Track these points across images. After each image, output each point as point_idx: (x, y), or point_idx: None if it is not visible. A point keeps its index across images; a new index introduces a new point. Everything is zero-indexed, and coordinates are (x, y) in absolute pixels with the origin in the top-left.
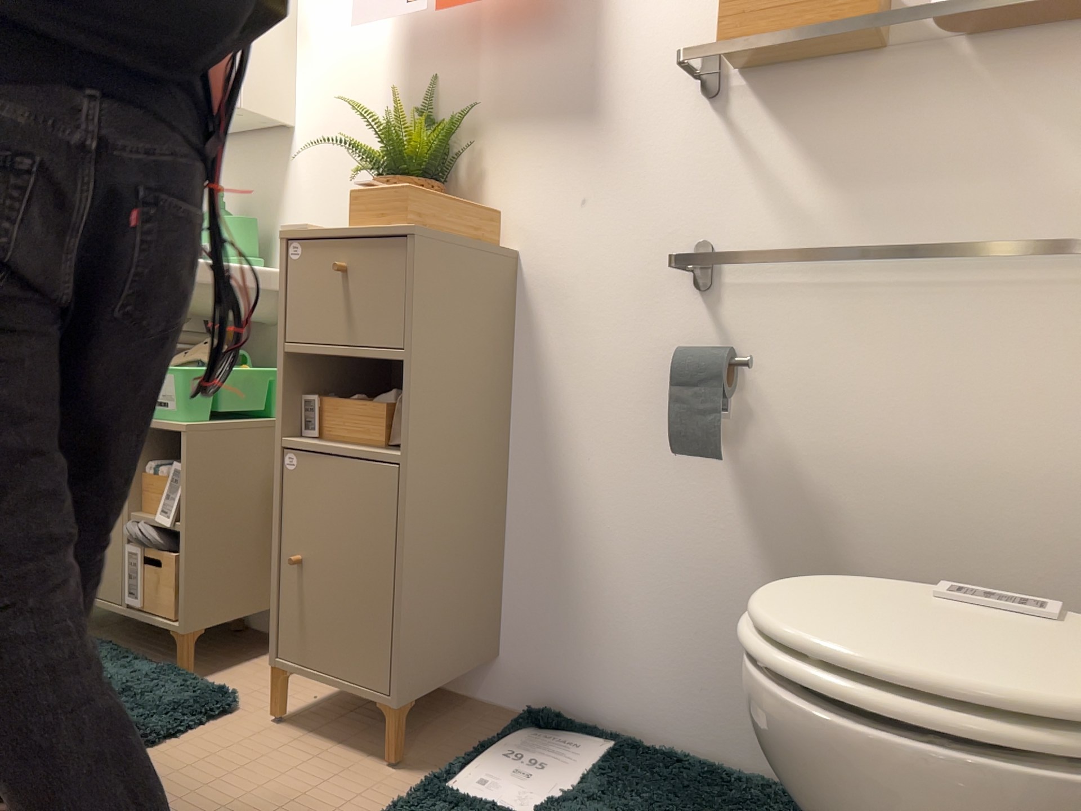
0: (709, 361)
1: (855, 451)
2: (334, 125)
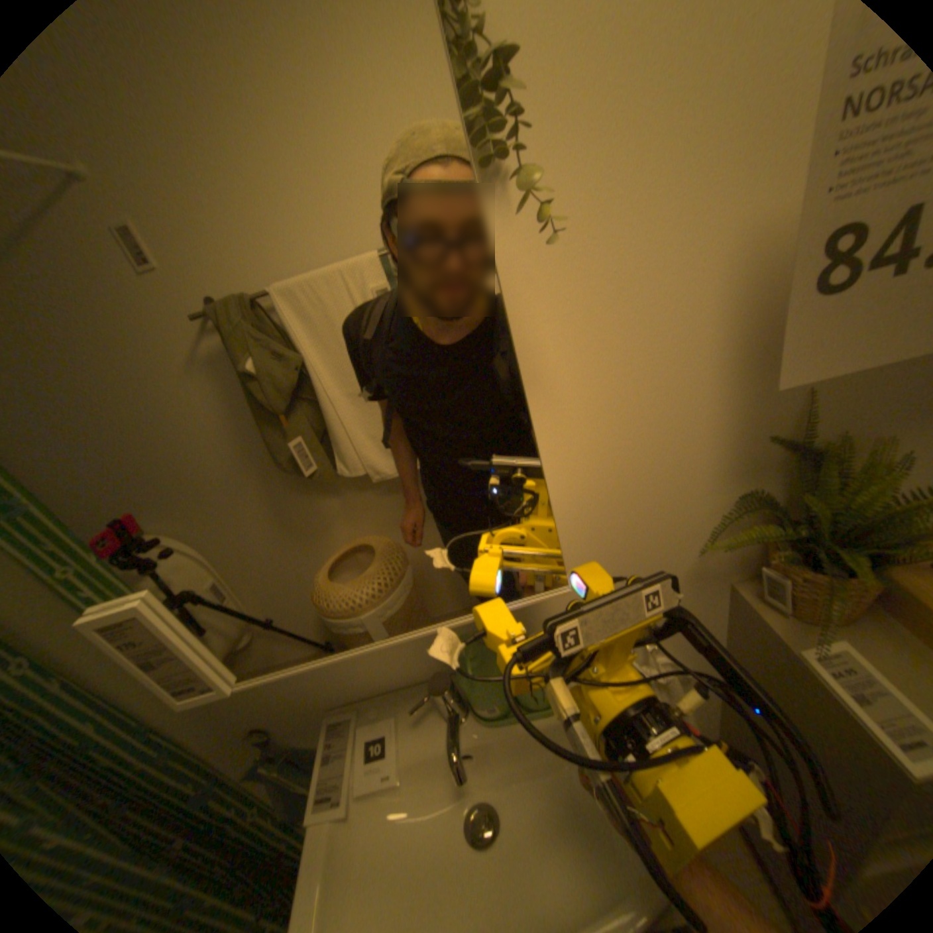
0: None
1: None
2: (609, 484)
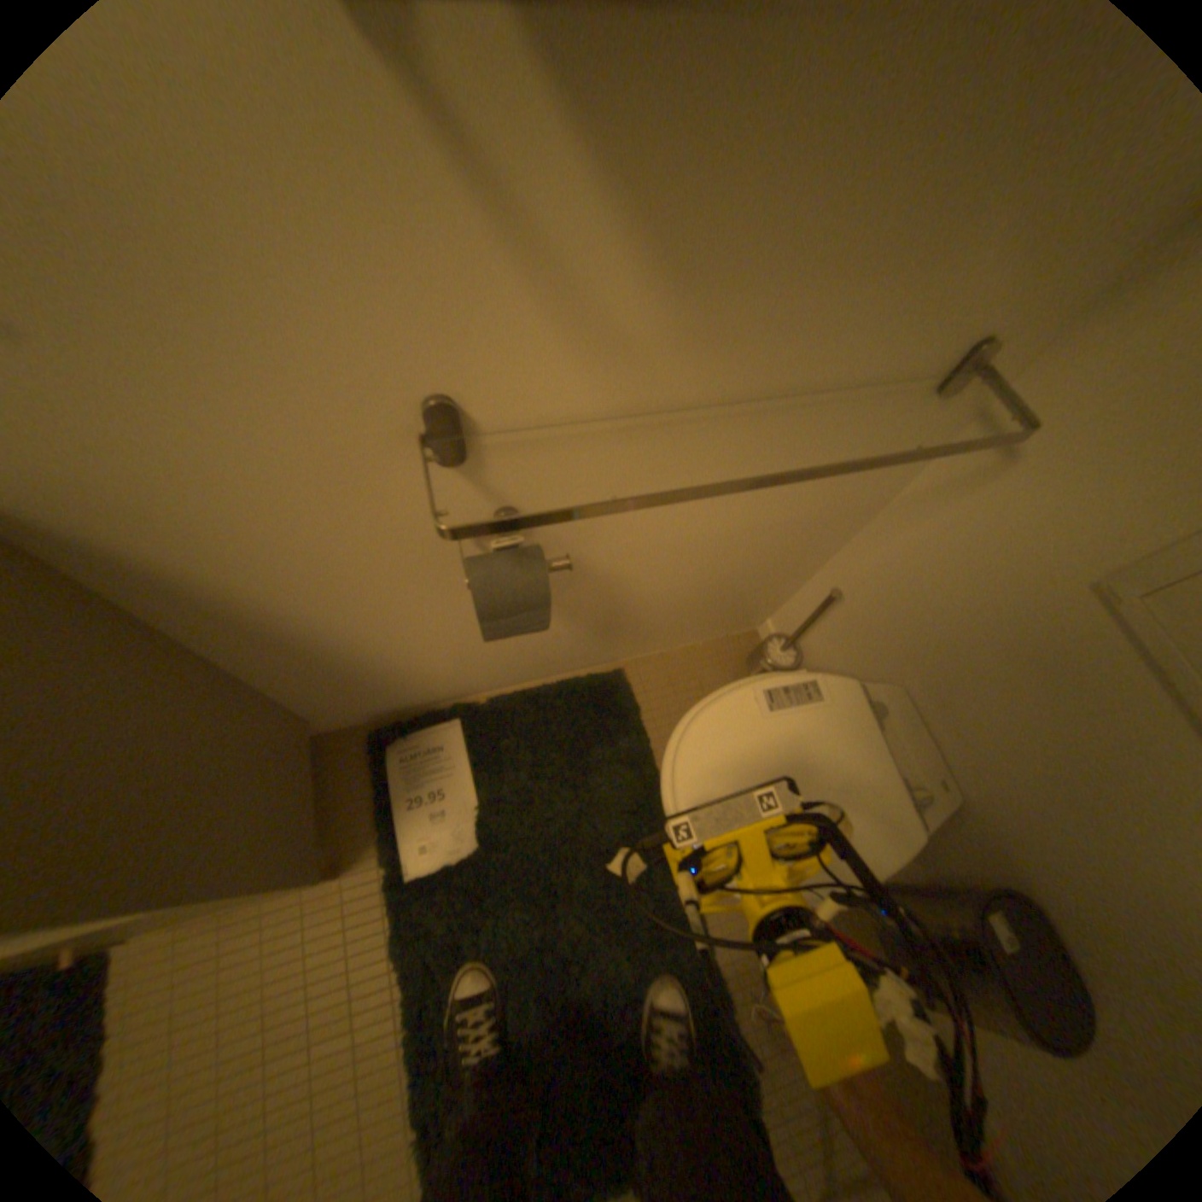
0: (533, 594)
1: (651, 546)
2: None
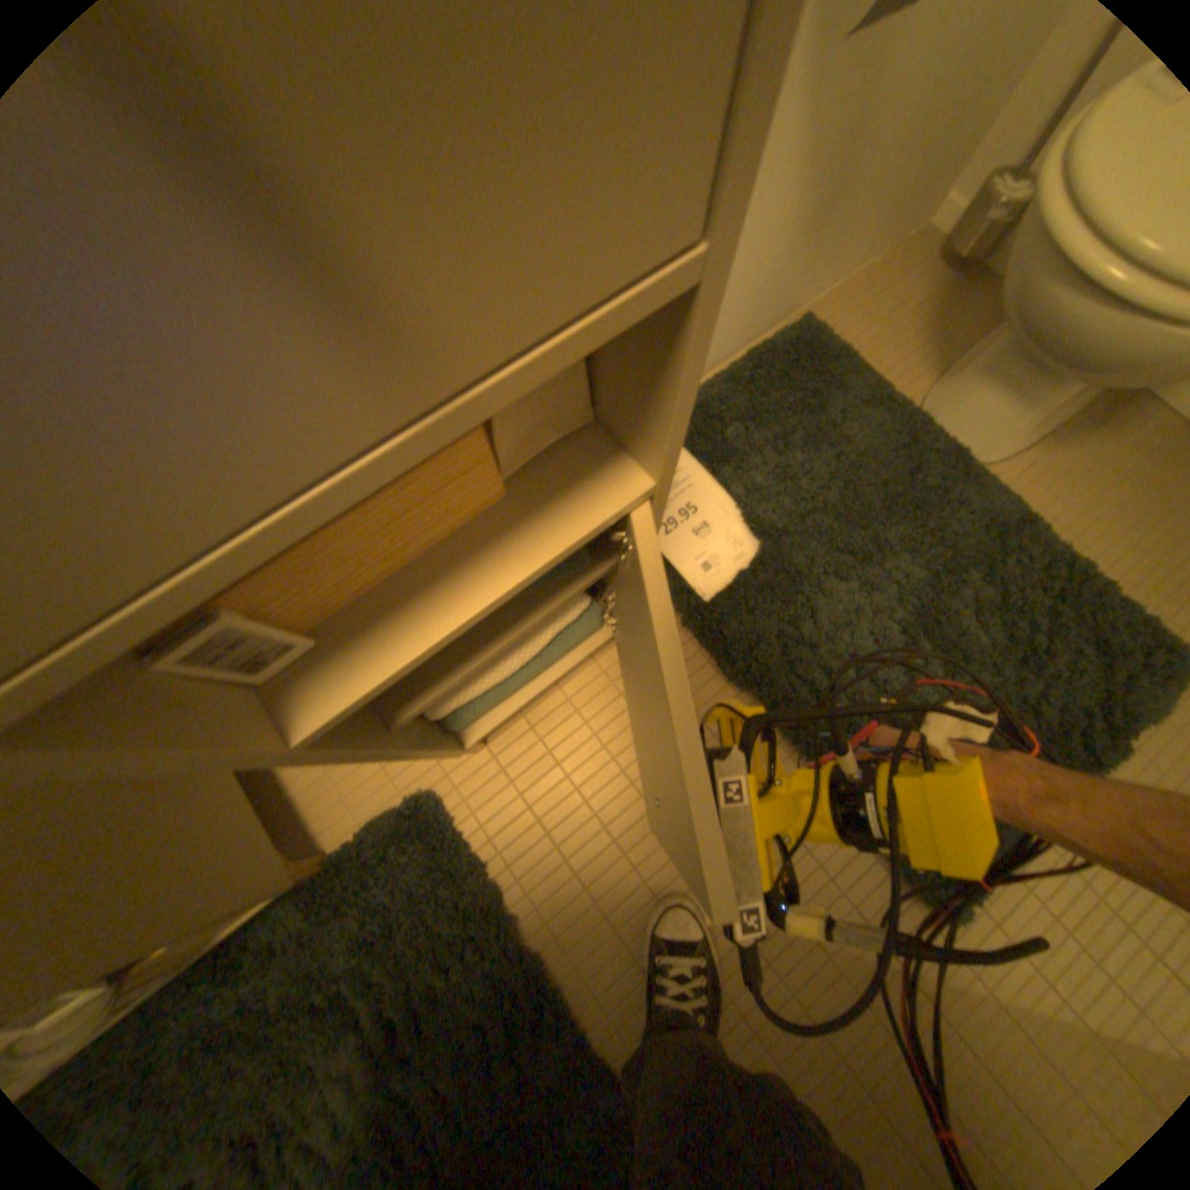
0: None
1: None
2: None
